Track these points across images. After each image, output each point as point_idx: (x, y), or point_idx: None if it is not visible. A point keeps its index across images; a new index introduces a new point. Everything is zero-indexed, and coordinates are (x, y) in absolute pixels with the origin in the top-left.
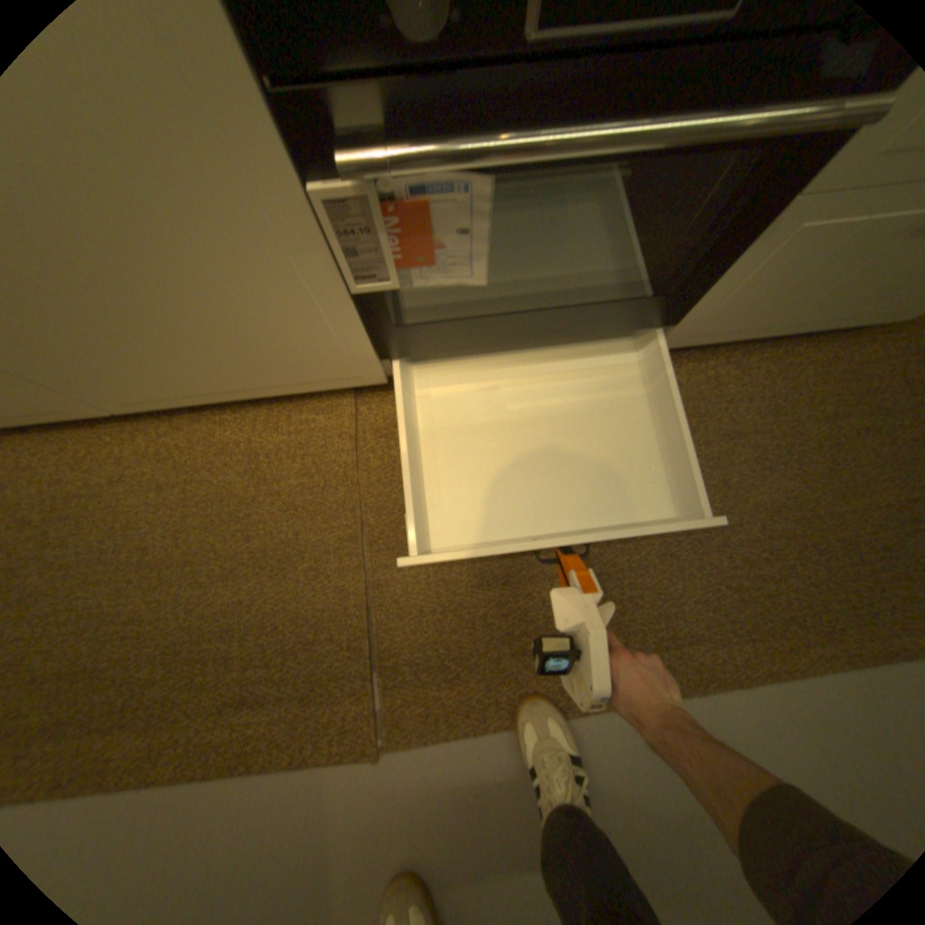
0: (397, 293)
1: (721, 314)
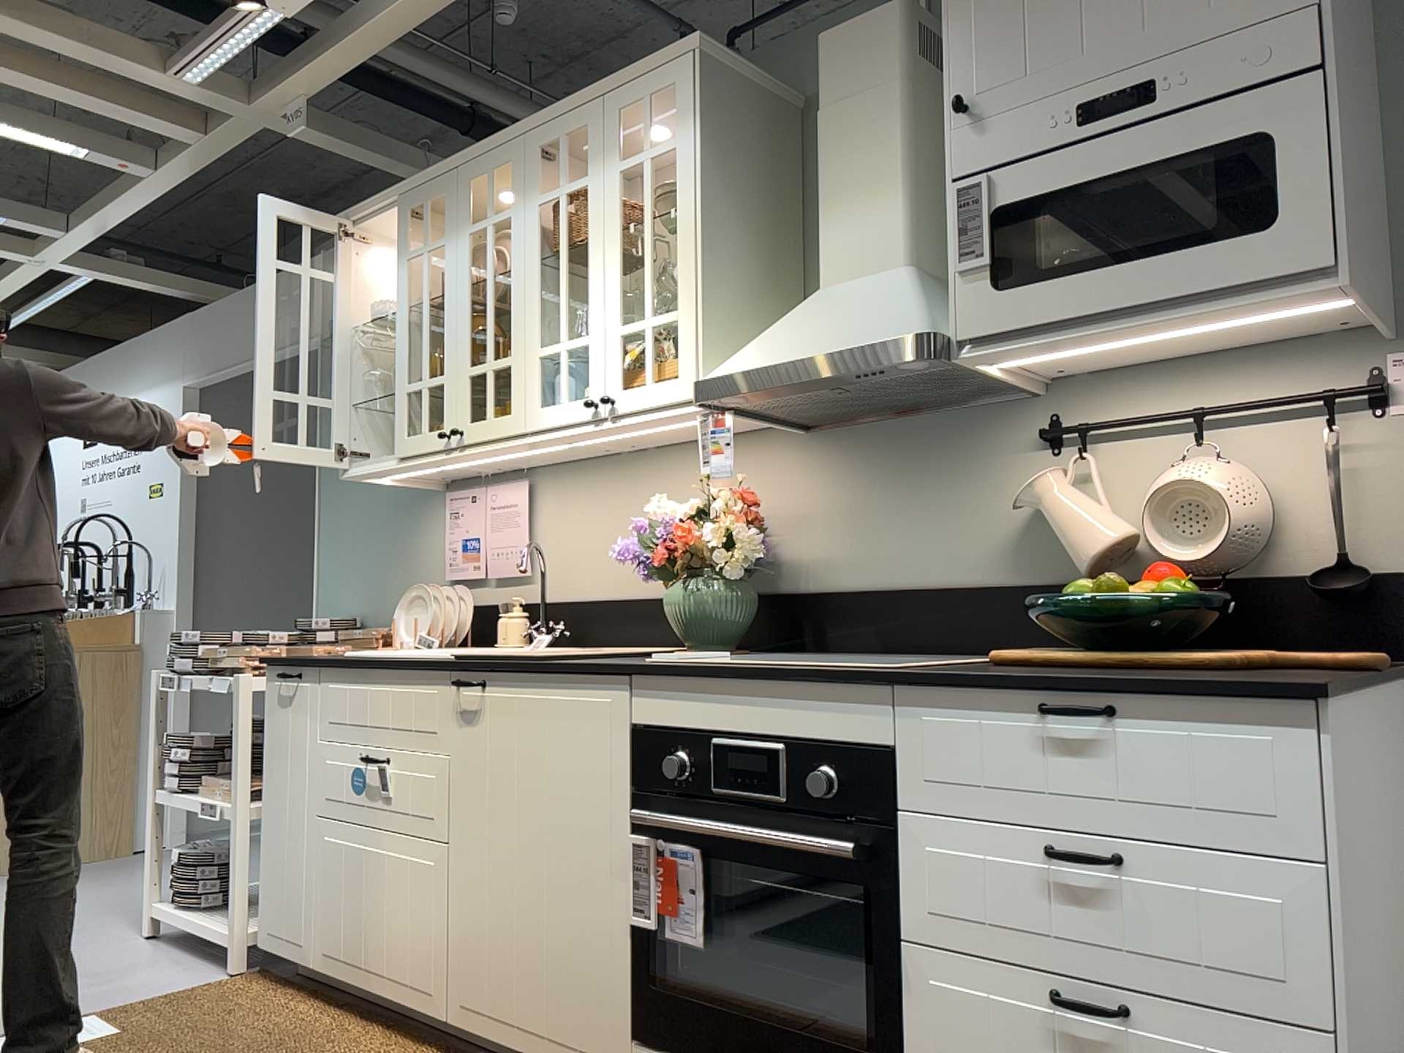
0: (660, 951)
1: None
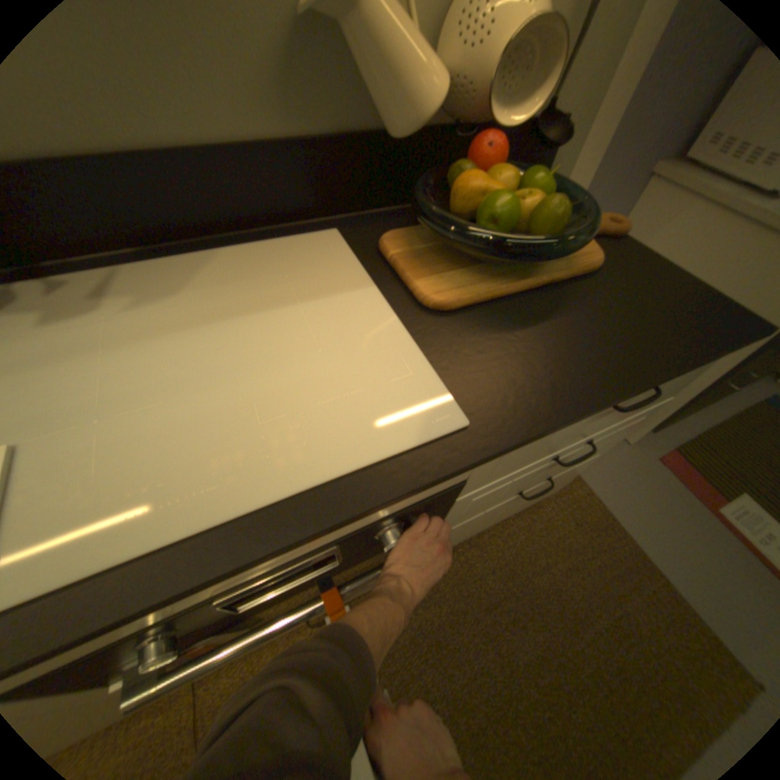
0: None
1: None
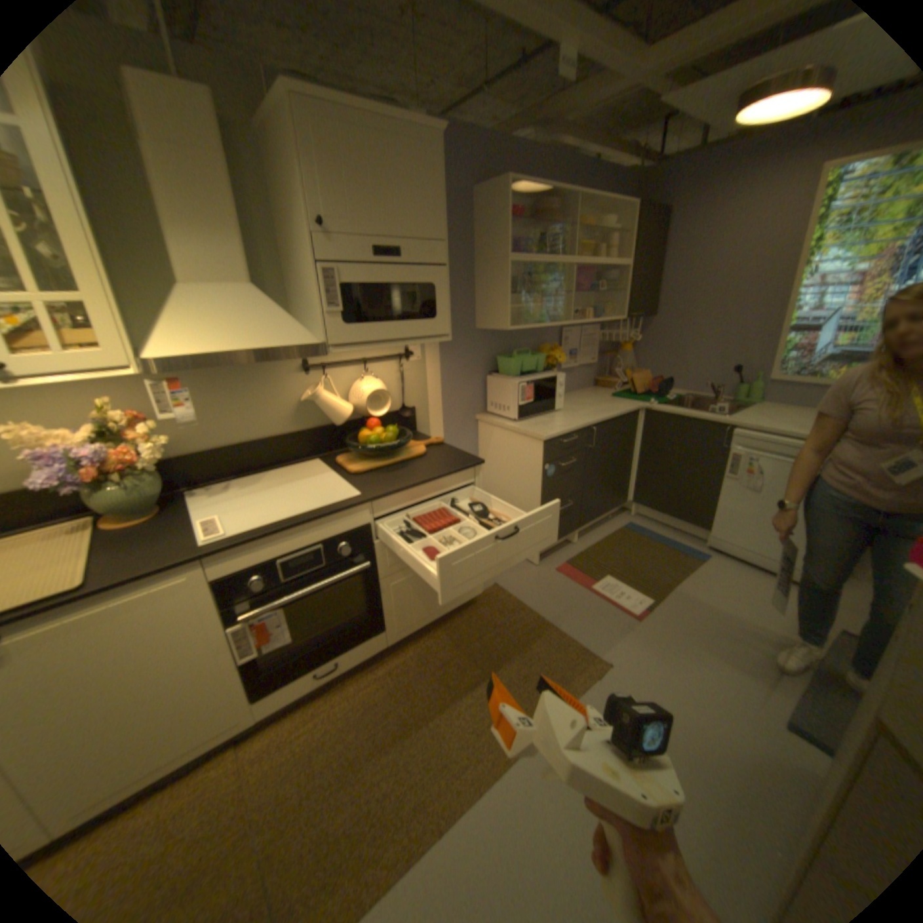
0: (258, 660)
1: (399, 619)
